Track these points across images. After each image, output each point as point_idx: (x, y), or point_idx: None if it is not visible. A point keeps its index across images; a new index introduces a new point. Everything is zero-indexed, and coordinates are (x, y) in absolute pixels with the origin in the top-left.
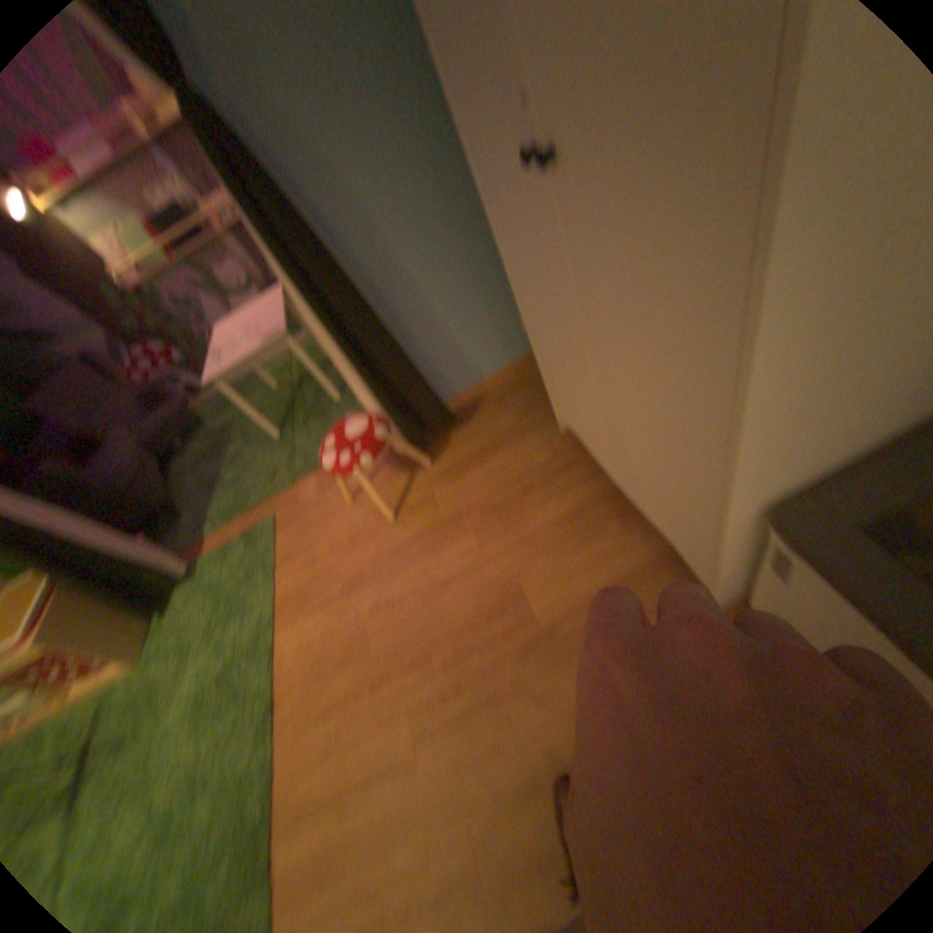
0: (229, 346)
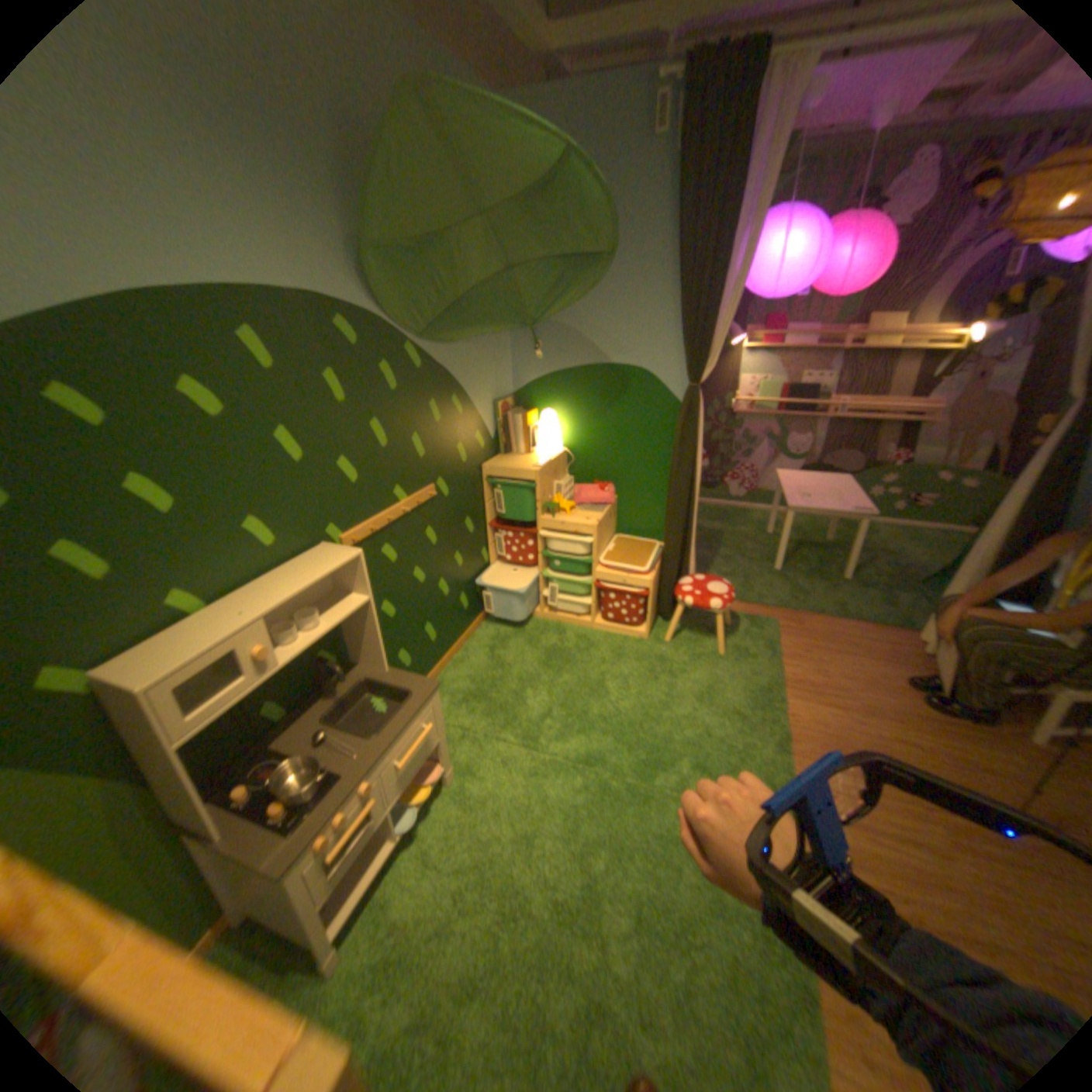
0: (813, 498)
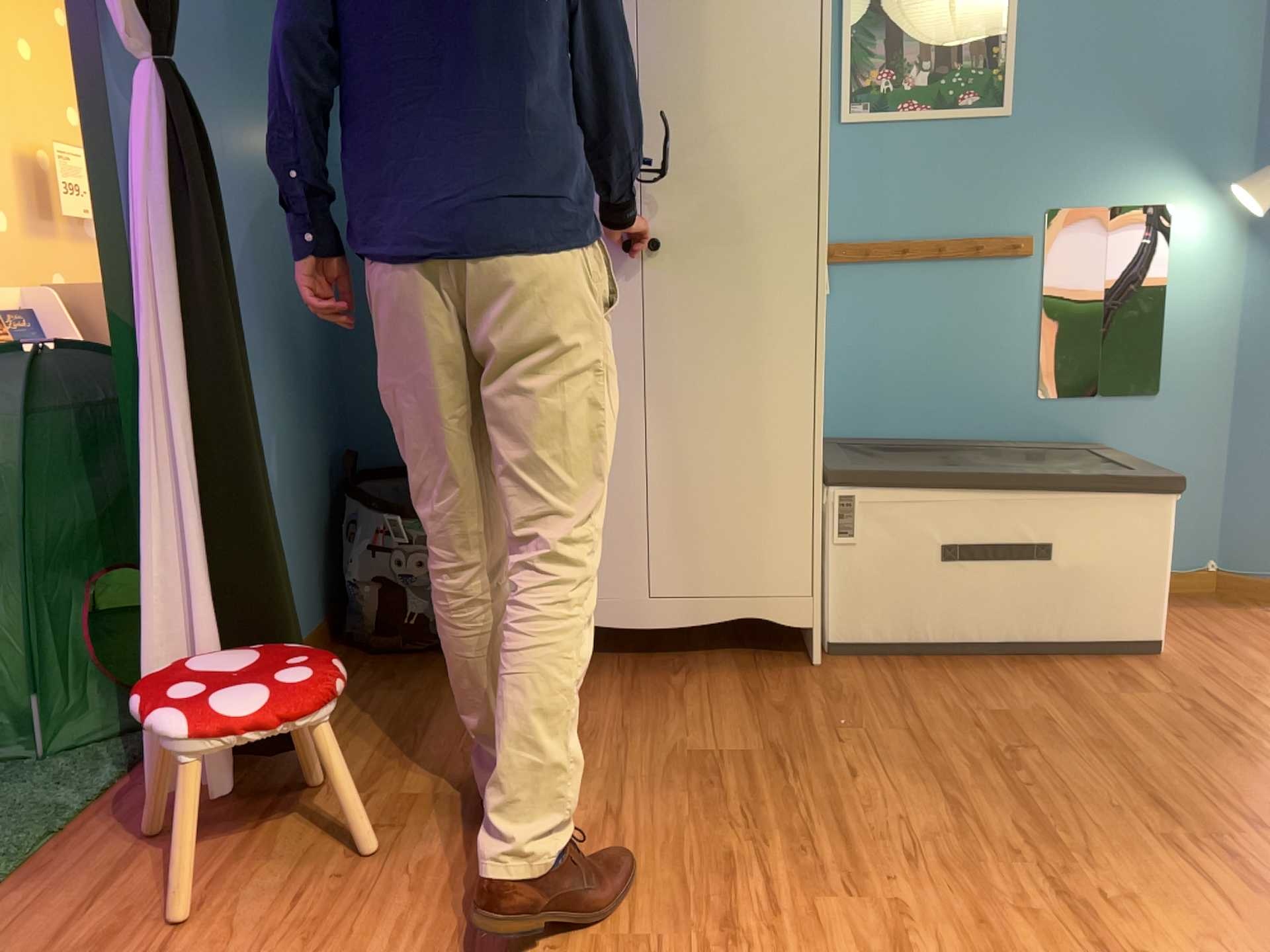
0: None
